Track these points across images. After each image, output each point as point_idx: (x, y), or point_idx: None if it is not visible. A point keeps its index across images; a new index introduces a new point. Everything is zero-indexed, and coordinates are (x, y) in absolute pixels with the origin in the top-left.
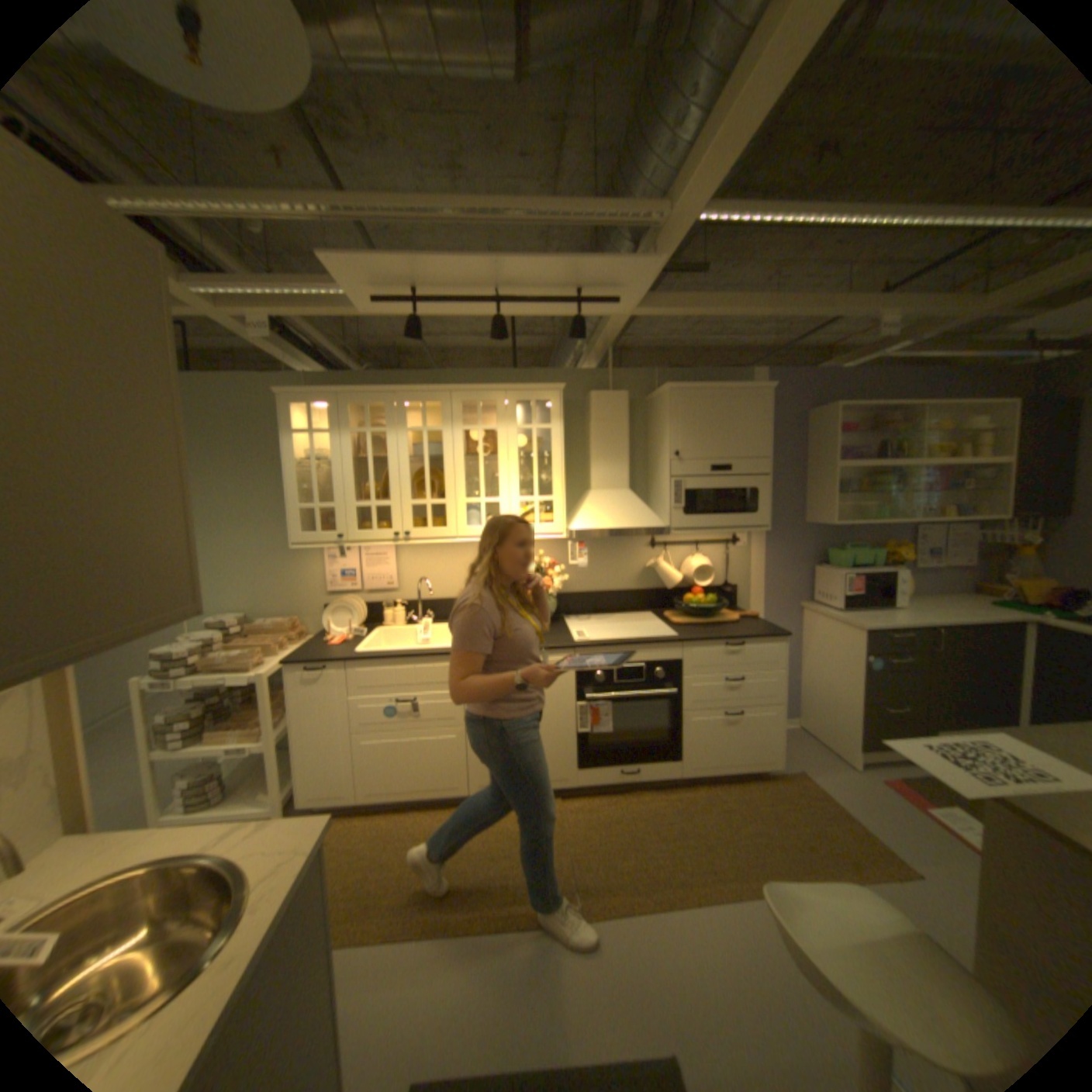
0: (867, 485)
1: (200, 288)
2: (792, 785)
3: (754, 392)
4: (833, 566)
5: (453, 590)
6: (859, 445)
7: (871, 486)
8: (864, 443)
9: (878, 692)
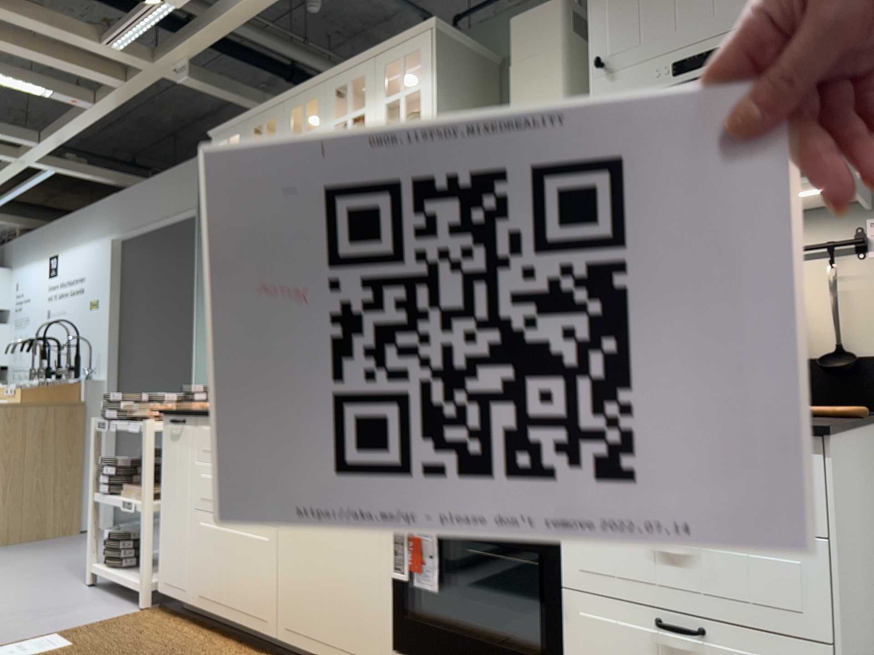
0: None
1: (124, 47)
2: None
3: None
4: None
5: None
6: None
7: None
8: None
9: None
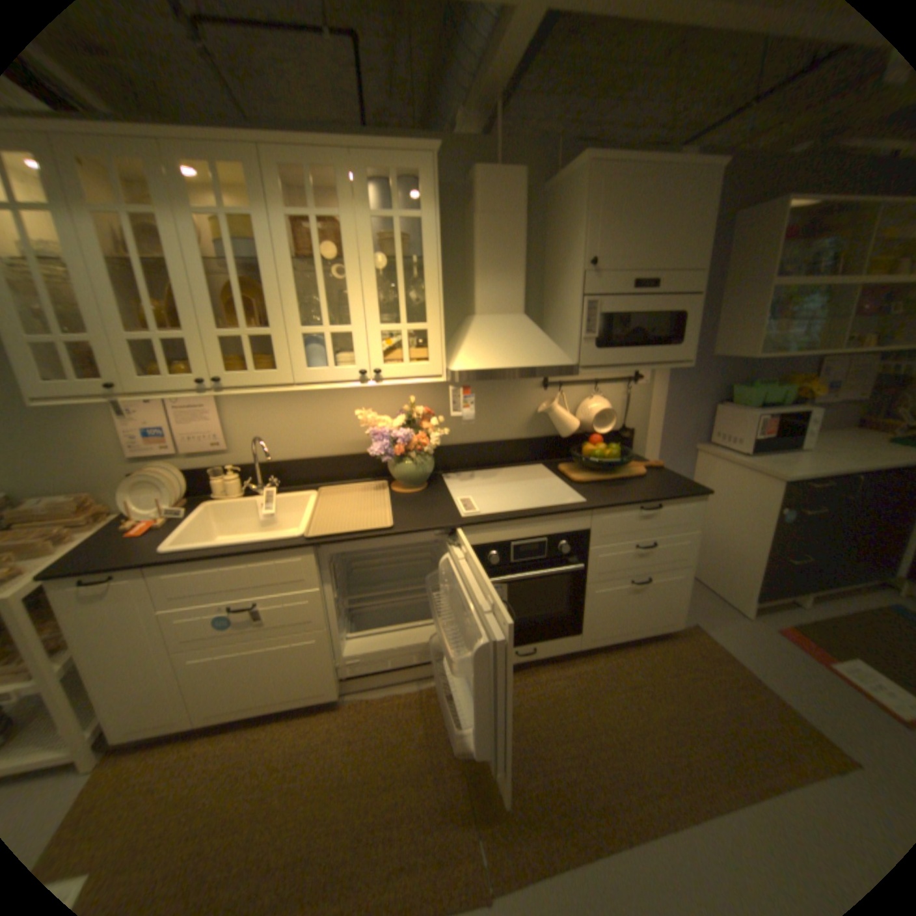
0: (782, 309)
1: None
2: (689, 643)
3: (698, 170)
4: (737, 405)
5: (301, 449)
6: (786, 259)
7: (785, 311)
8: (792, 255)
9: (785, 544)
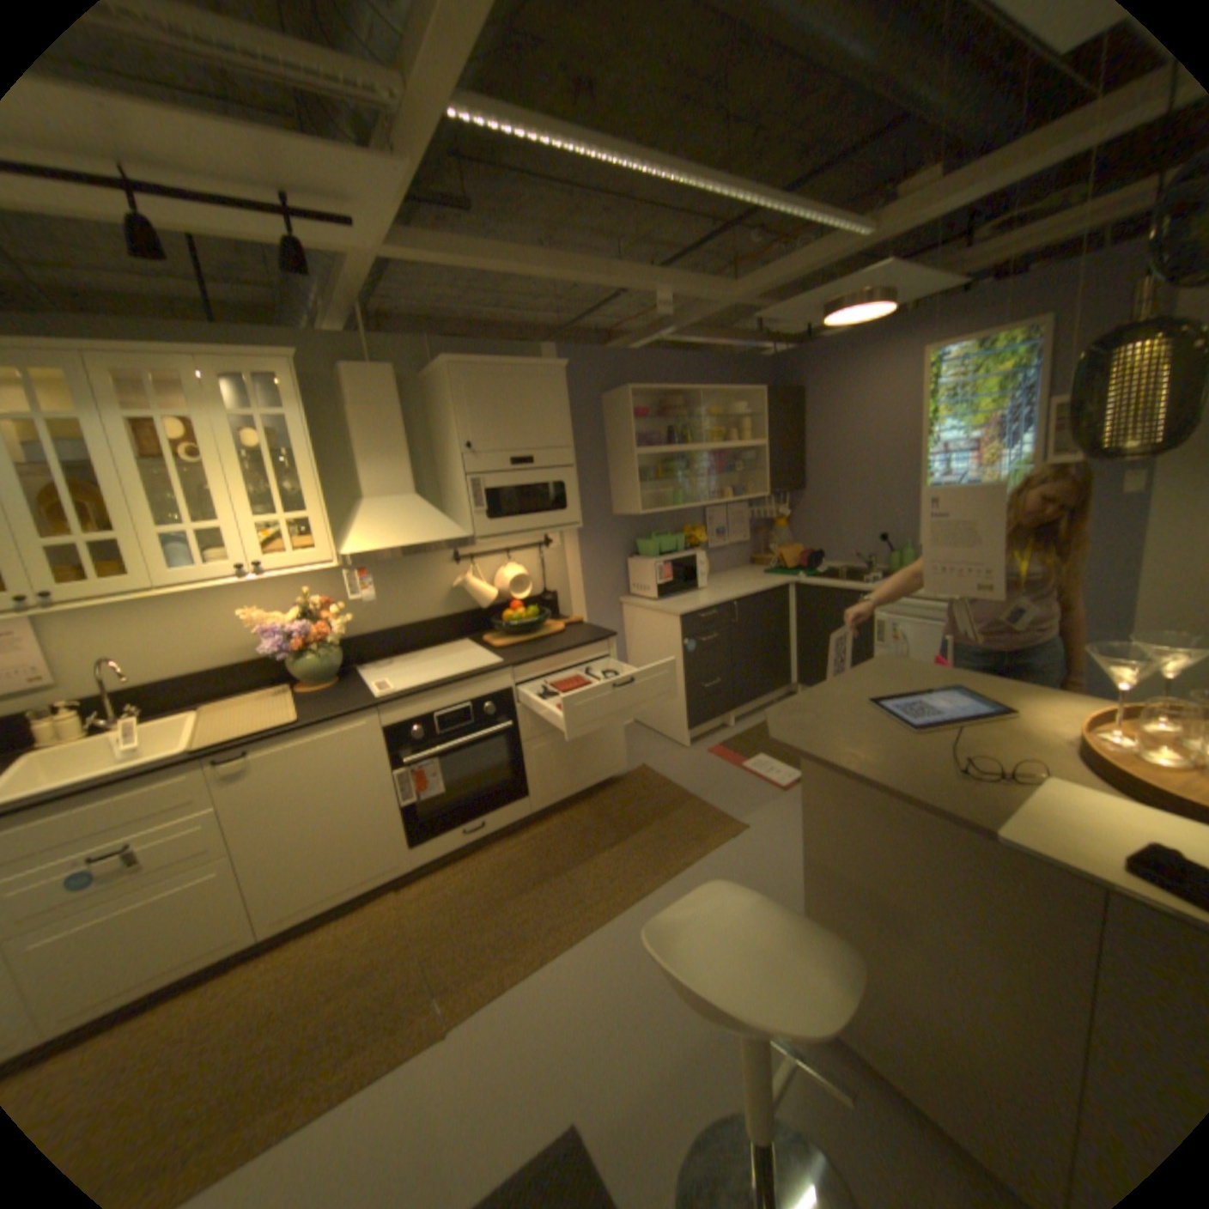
0: (660, 472)
1: None
2: (635, 781)
3: (544, 371)
4: (642, 557)
5: (168, 666)
6: (650, 432)
7: (664, 473)
8: (653, 429)
9: (693, 671)
